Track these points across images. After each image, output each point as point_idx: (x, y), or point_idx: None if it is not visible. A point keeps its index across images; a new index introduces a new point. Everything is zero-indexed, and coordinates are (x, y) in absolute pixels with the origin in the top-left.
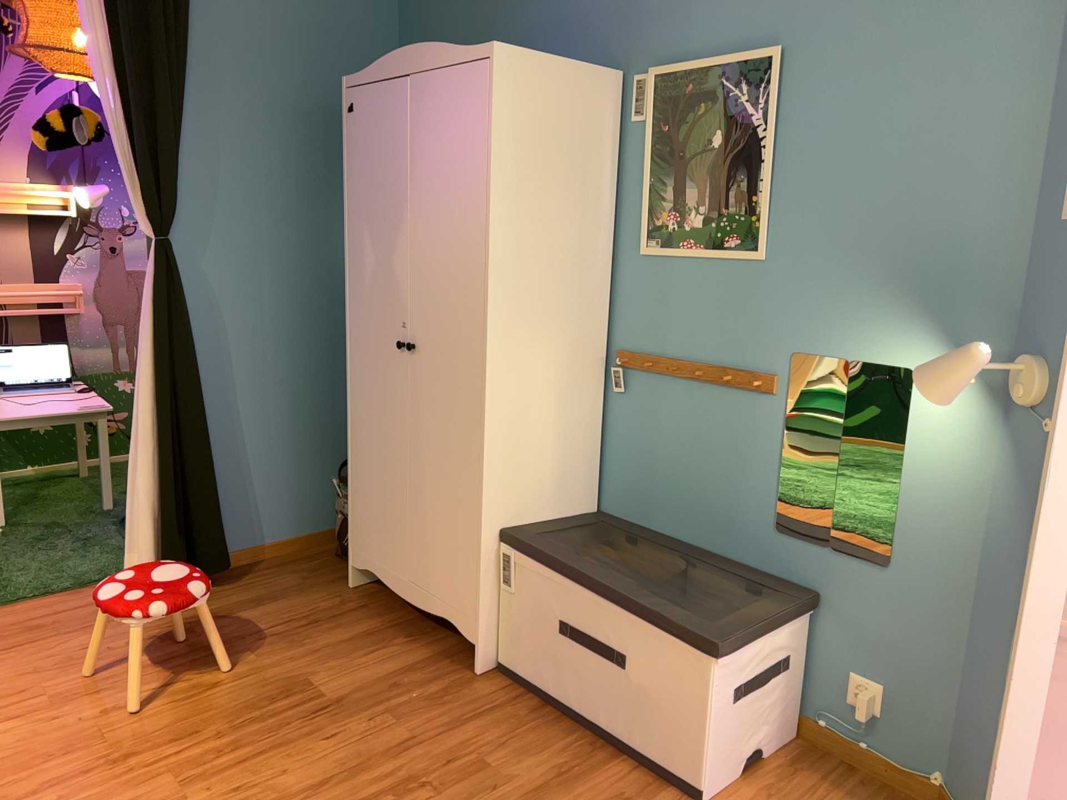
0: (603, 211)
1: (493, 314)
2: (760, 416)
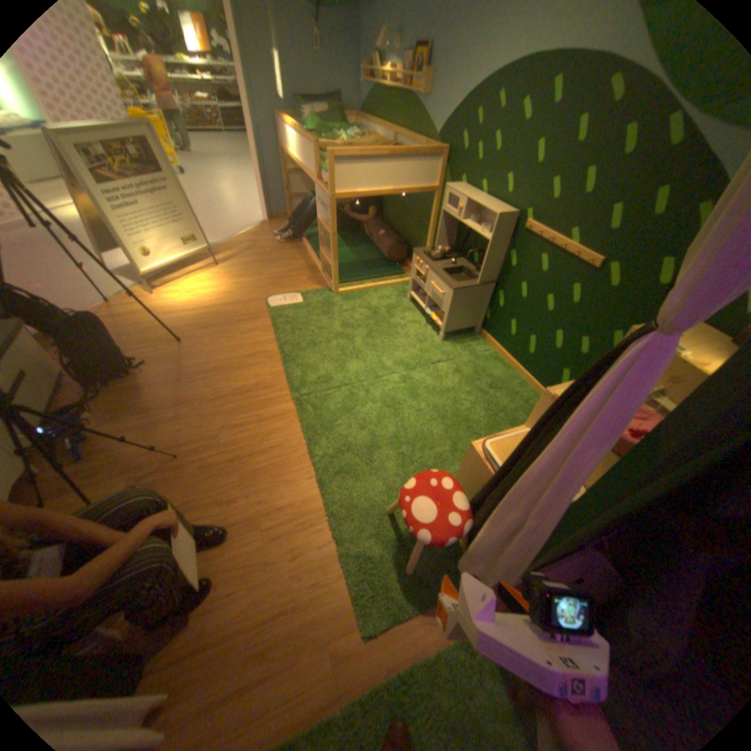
0: None
1: None
2: None
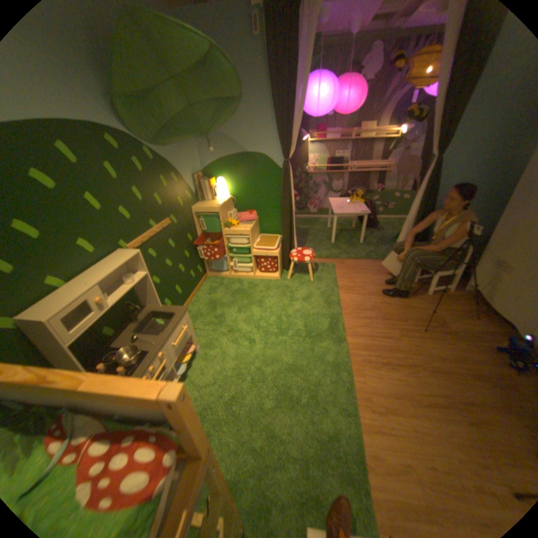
0: None
1: None
2: None
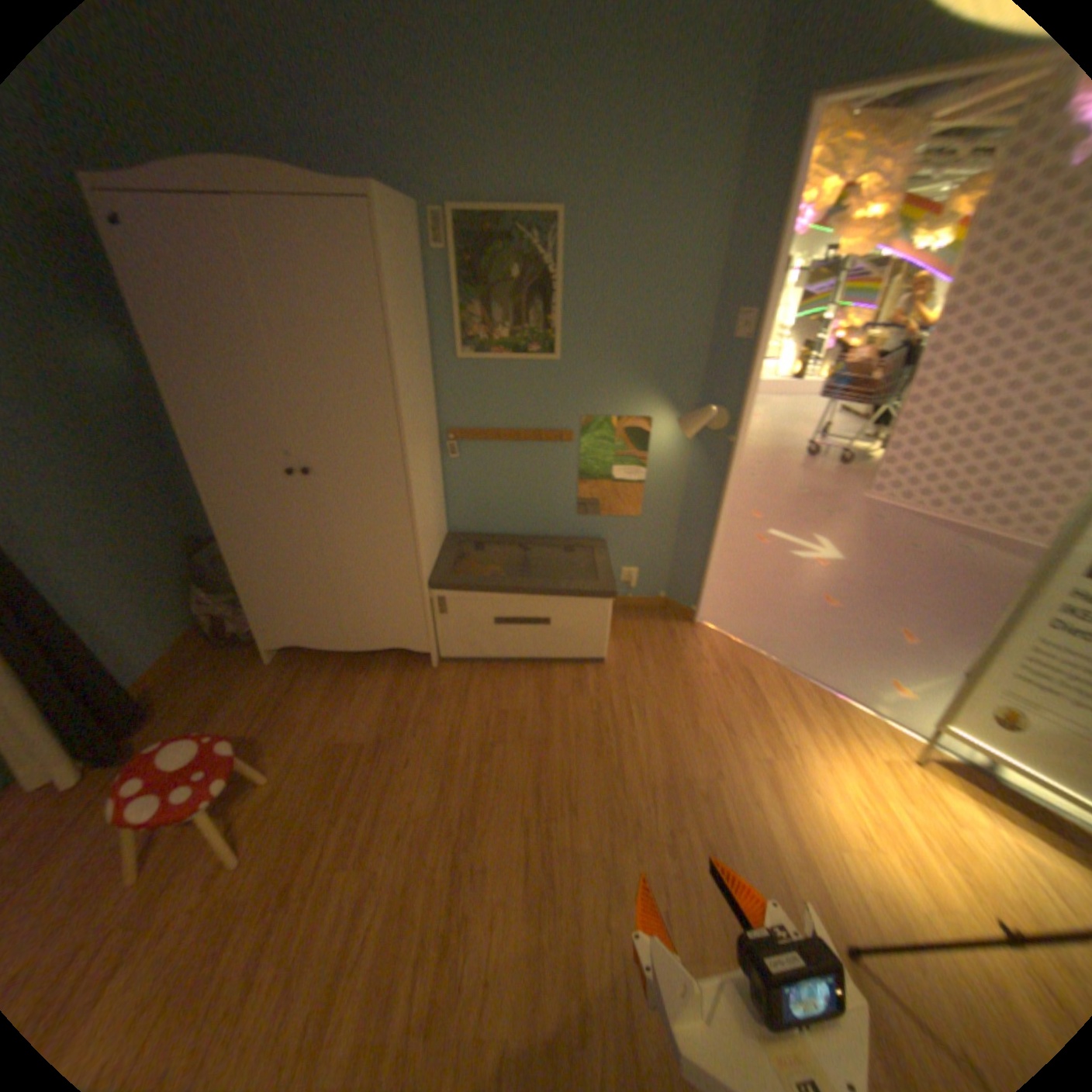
0: (426, 327)
1: (408, 434)
2: (564, 456)
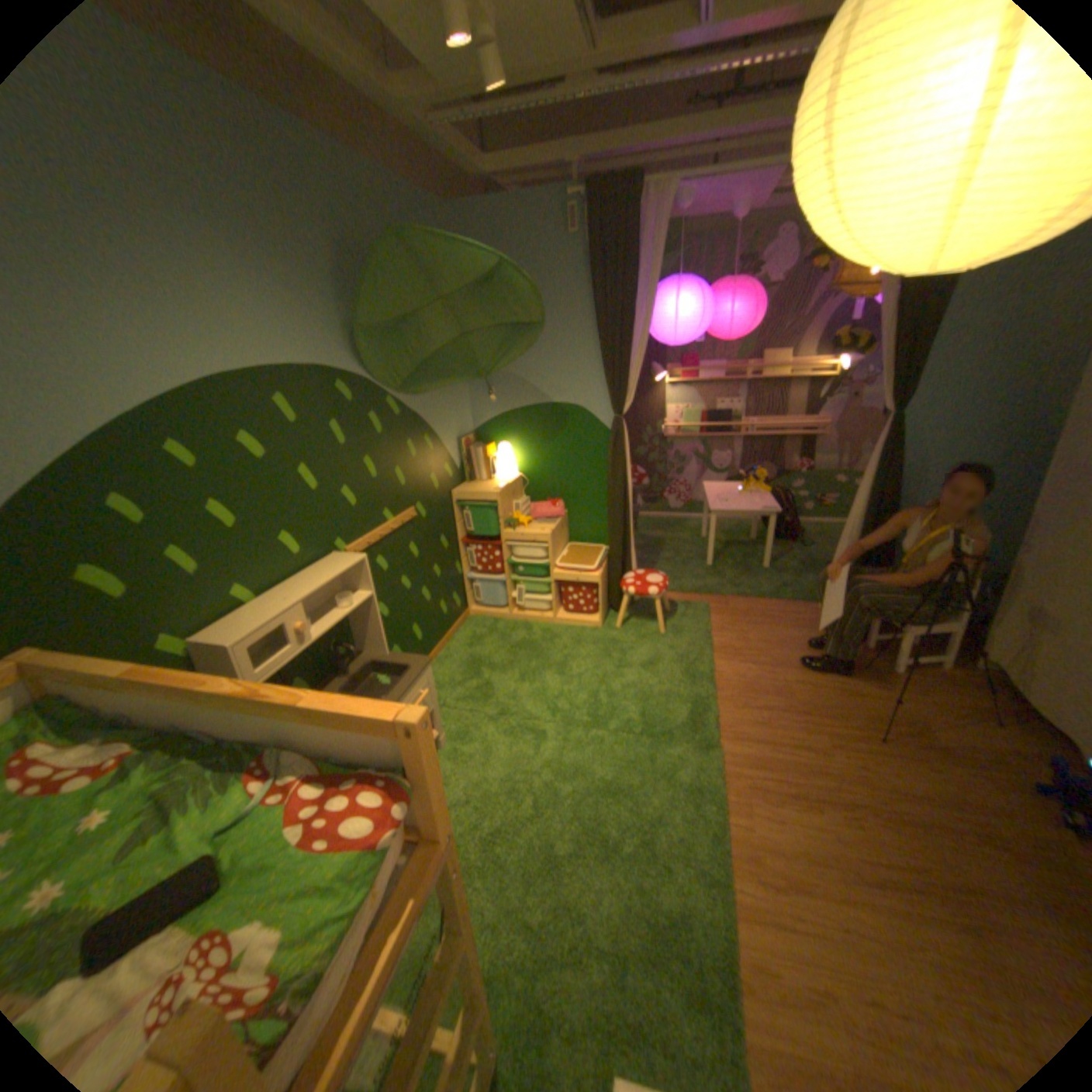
0: None
1: None
2: None
